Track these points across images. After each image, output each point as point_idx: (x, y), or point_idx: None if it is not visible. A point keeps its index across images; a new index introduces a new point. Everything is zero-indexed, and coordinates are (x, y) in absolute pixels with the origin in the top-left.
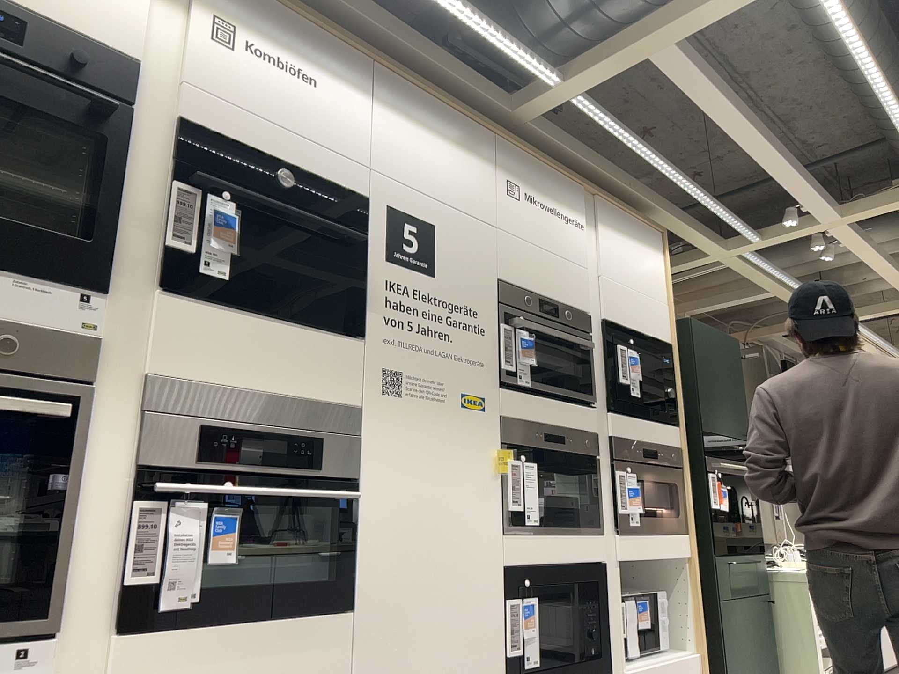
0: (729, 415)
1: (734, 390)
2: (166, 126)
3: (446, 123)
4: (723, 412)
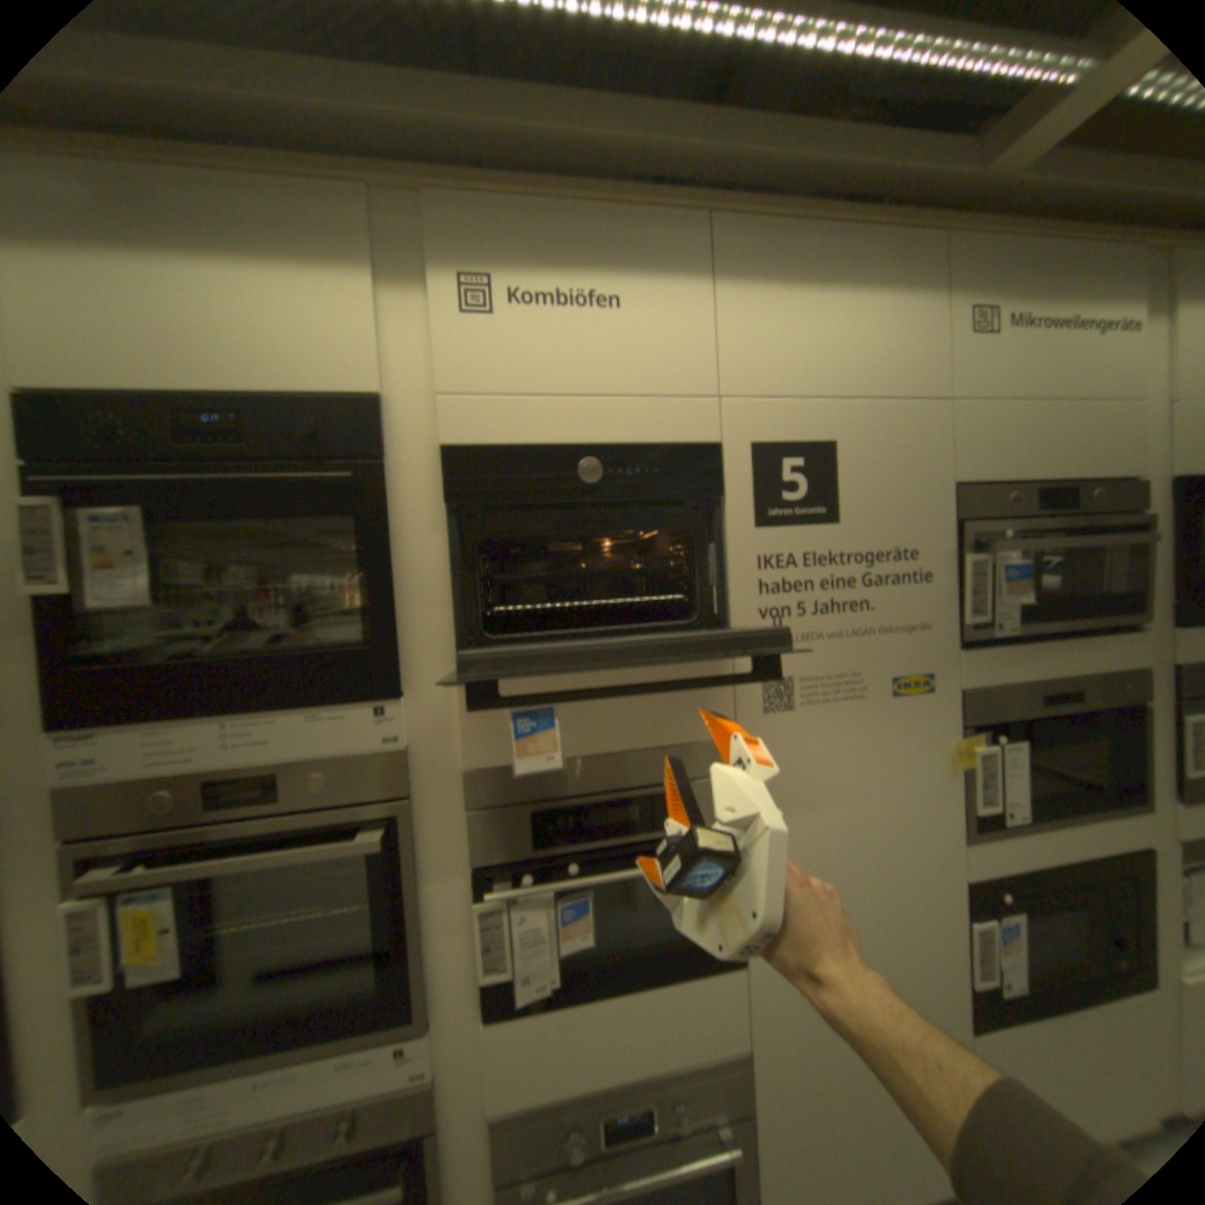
0: None
1: None
2: (427, 466)
3: (847, 258)
4: None
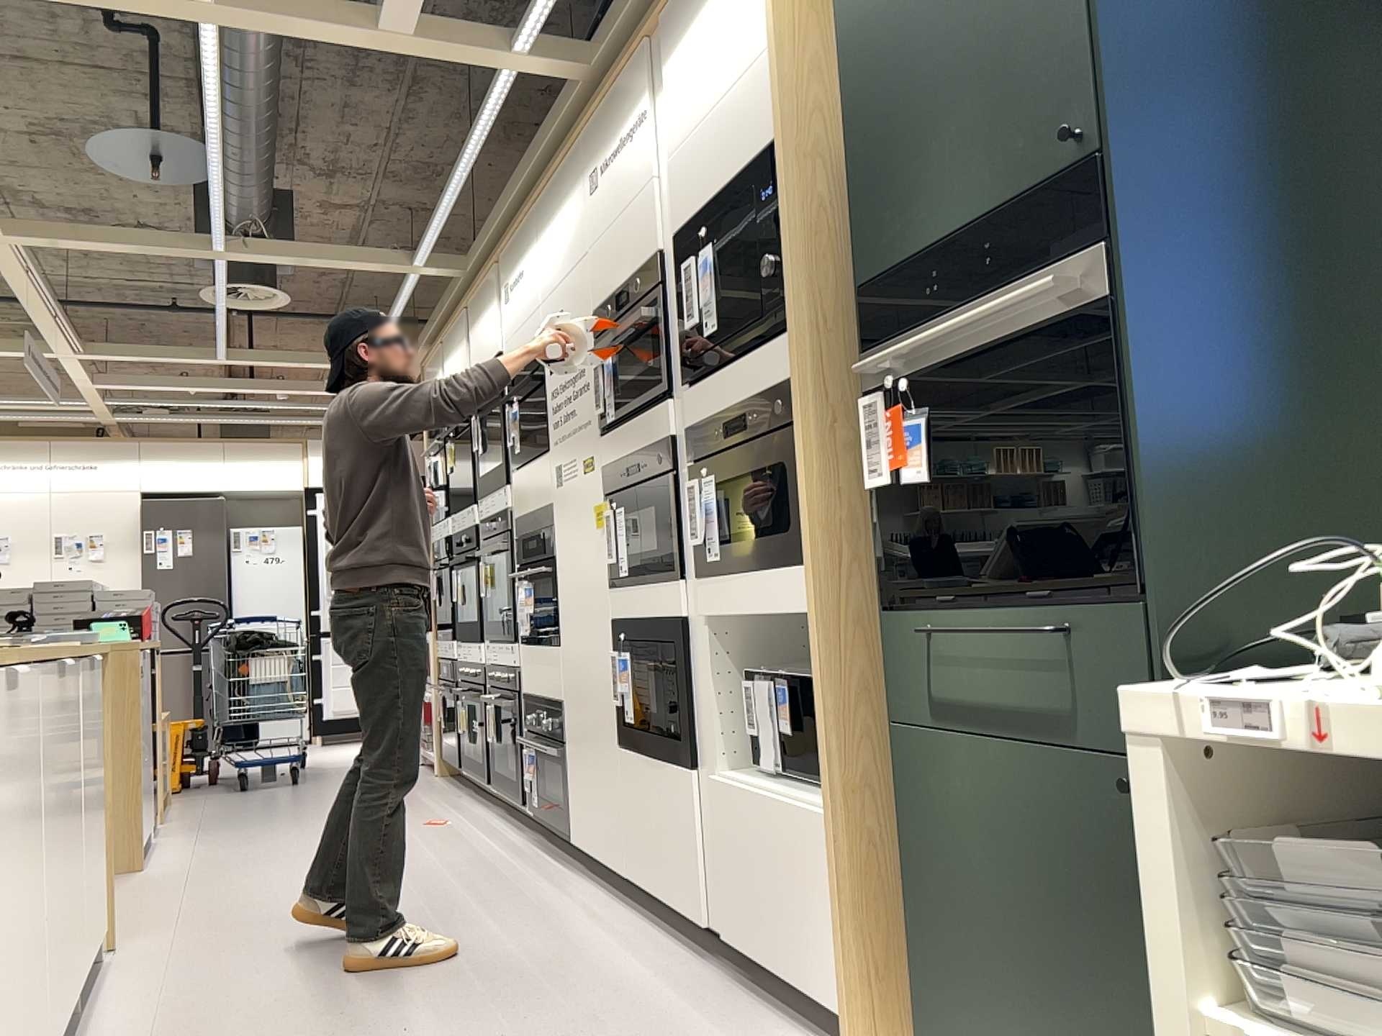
0: (981, 141)
1: (1021, 10)
2: None
3: (559, 190)
4: (950, 159)
